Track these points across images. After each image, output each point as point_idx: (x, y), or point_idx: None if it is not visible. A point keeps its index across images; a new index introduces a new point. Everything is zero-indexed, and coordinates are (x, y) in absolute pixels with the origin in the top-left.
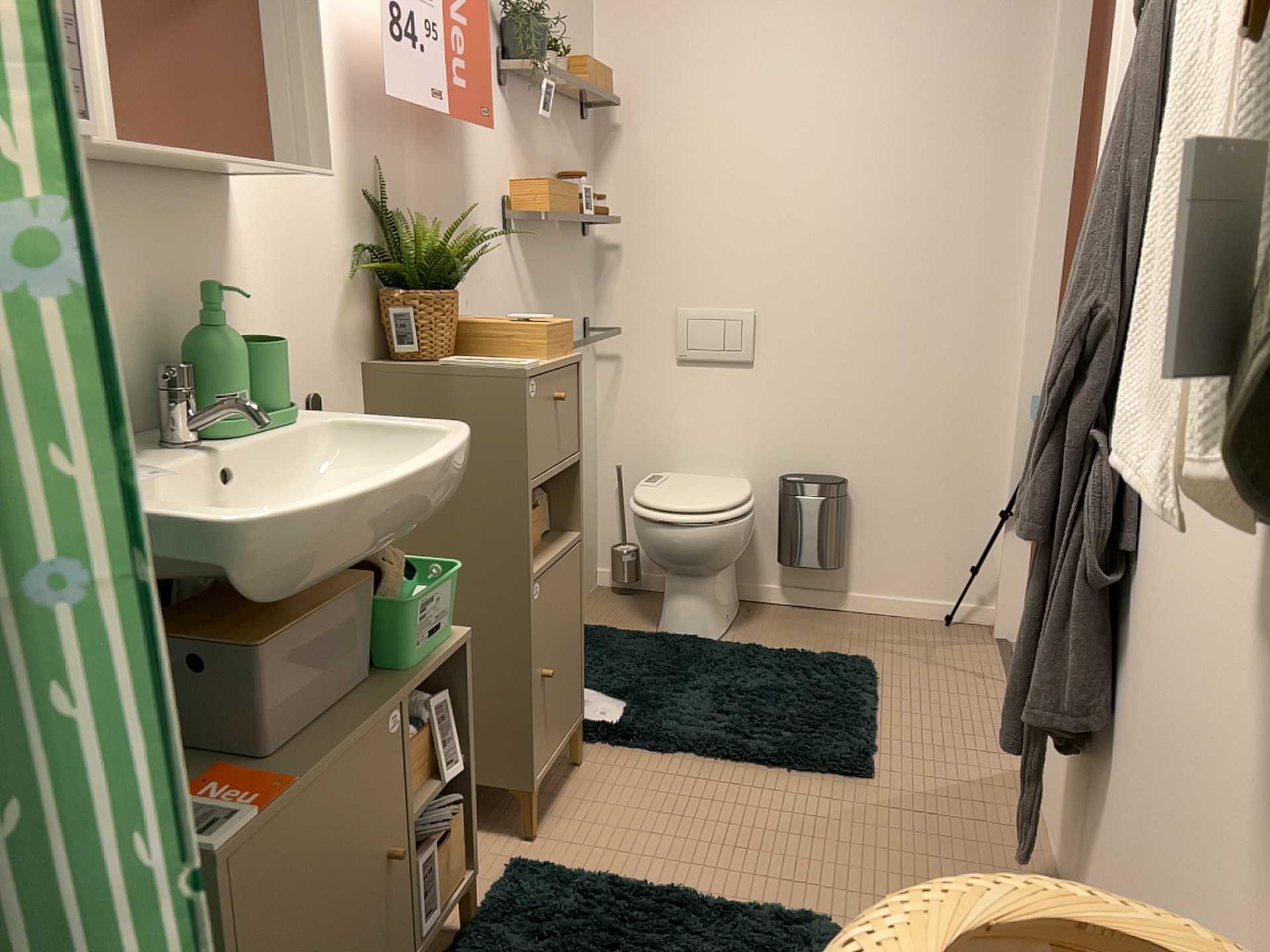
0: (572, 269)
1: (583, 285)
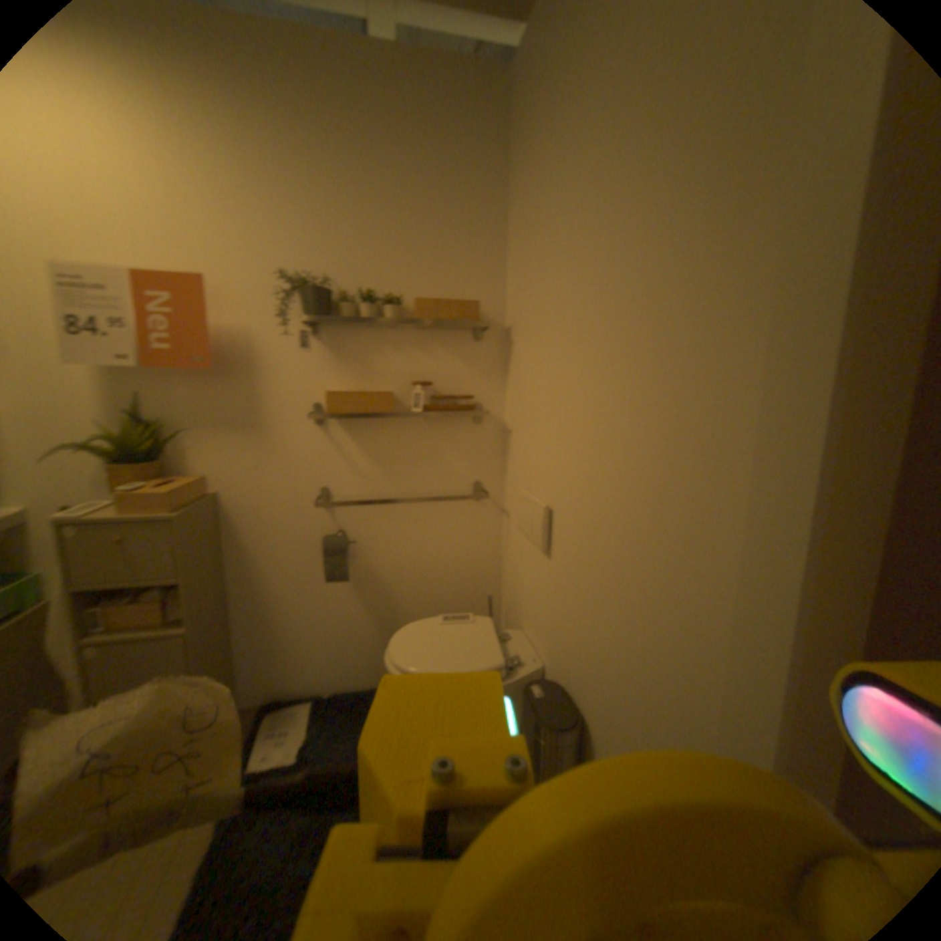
0: (448, 444)
1: (473, 455)
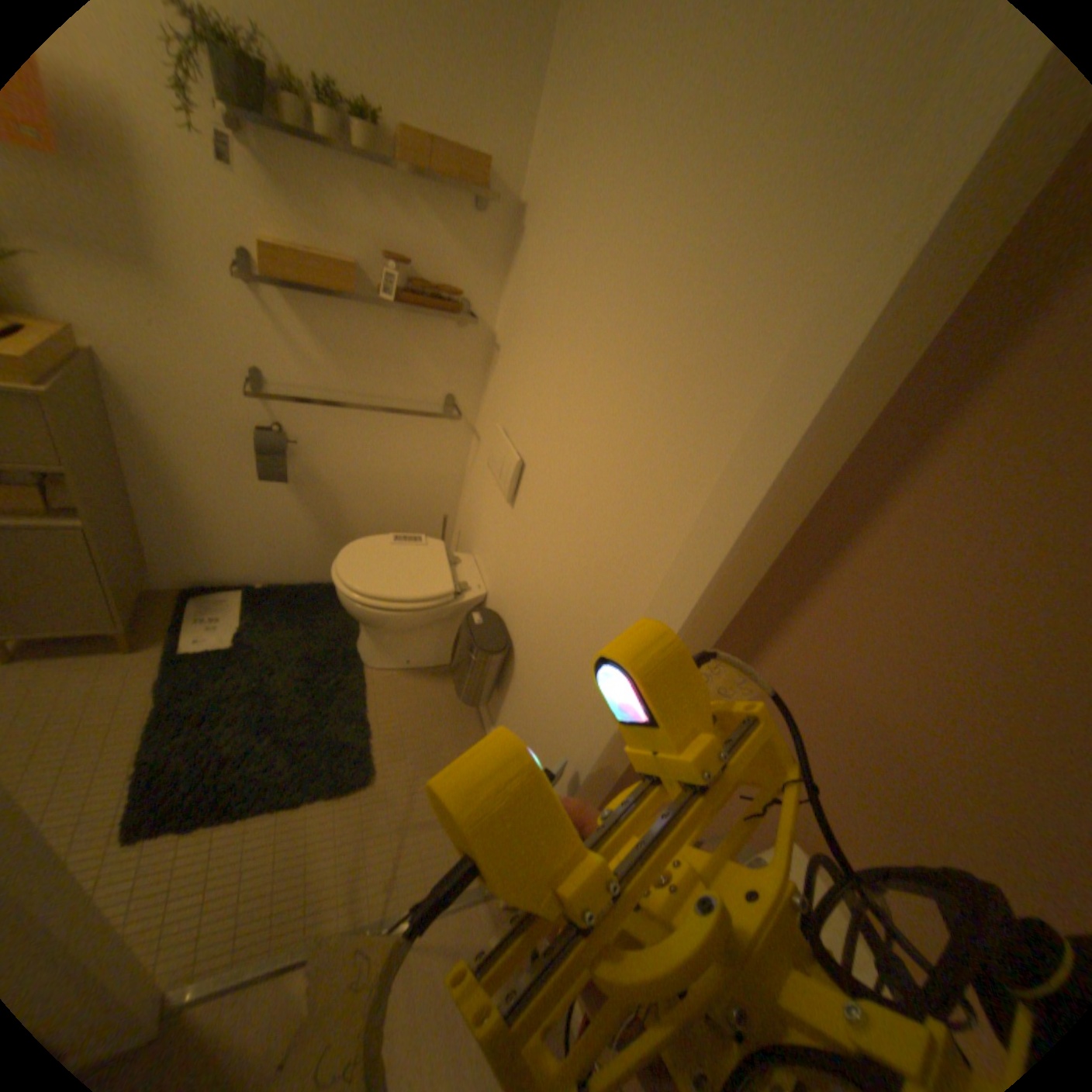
0: (421, 347)
1: (450, 367)
